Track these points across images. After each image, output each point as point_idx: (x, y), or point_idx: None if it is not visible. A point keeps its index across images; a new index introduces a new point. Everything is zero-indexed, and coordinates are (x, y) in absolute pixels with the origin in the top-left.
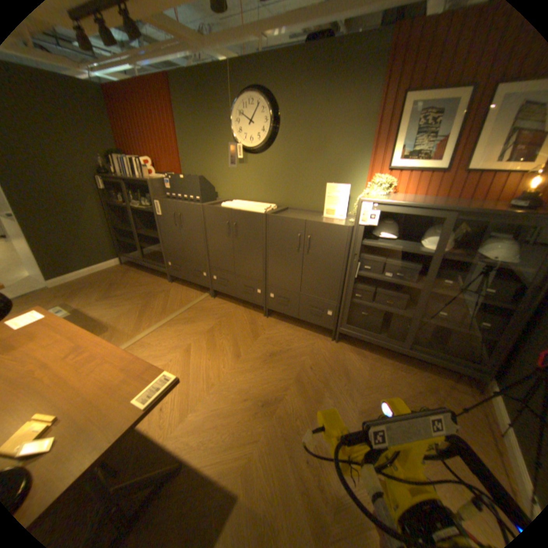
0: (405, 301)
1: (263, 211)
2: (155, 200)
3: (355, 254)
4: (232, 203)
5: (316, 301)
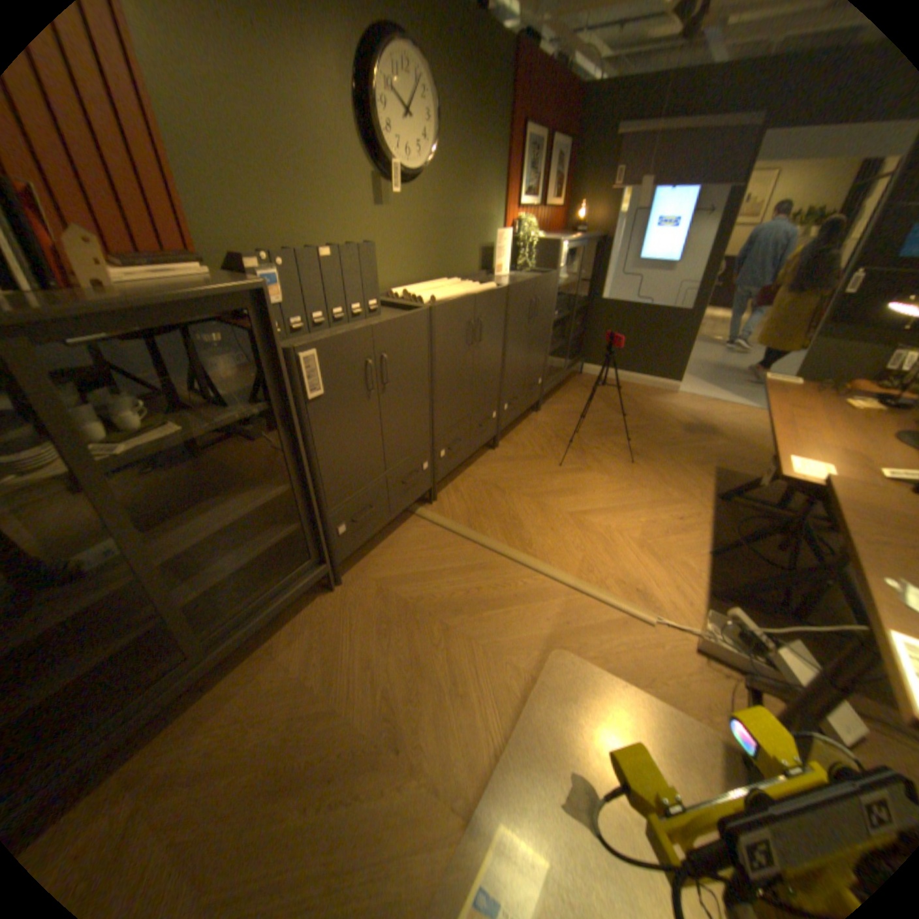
0: (559, 333)
1: (492, 284)
2: (296, 352)
3: (555, 301)
4: (429, 293)
5: (533, 377)
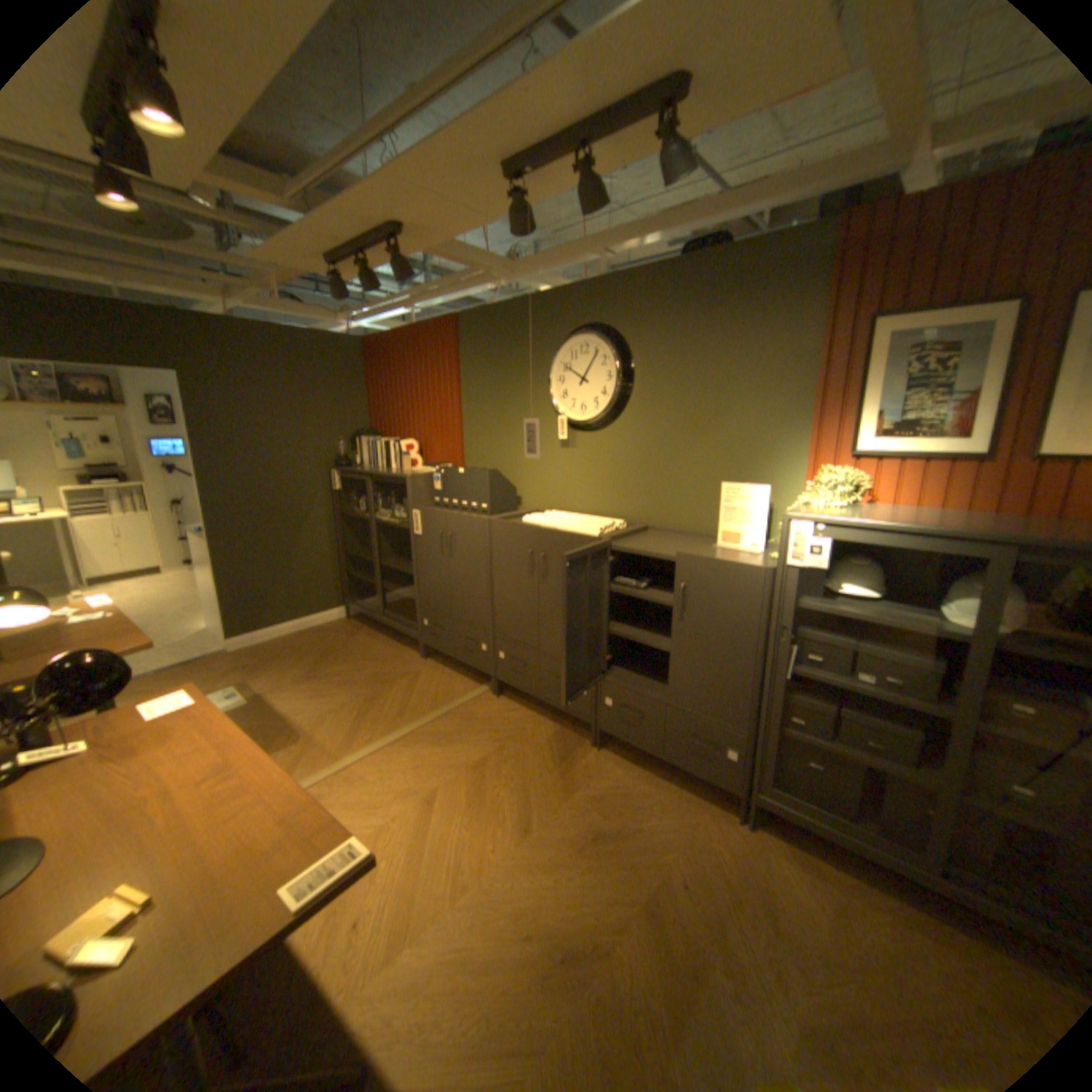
0: (914, 748)
1: (597, 532)
2: (414, 509)
3: (783, 626)
4: (542, 518)
5: (702, 726)
